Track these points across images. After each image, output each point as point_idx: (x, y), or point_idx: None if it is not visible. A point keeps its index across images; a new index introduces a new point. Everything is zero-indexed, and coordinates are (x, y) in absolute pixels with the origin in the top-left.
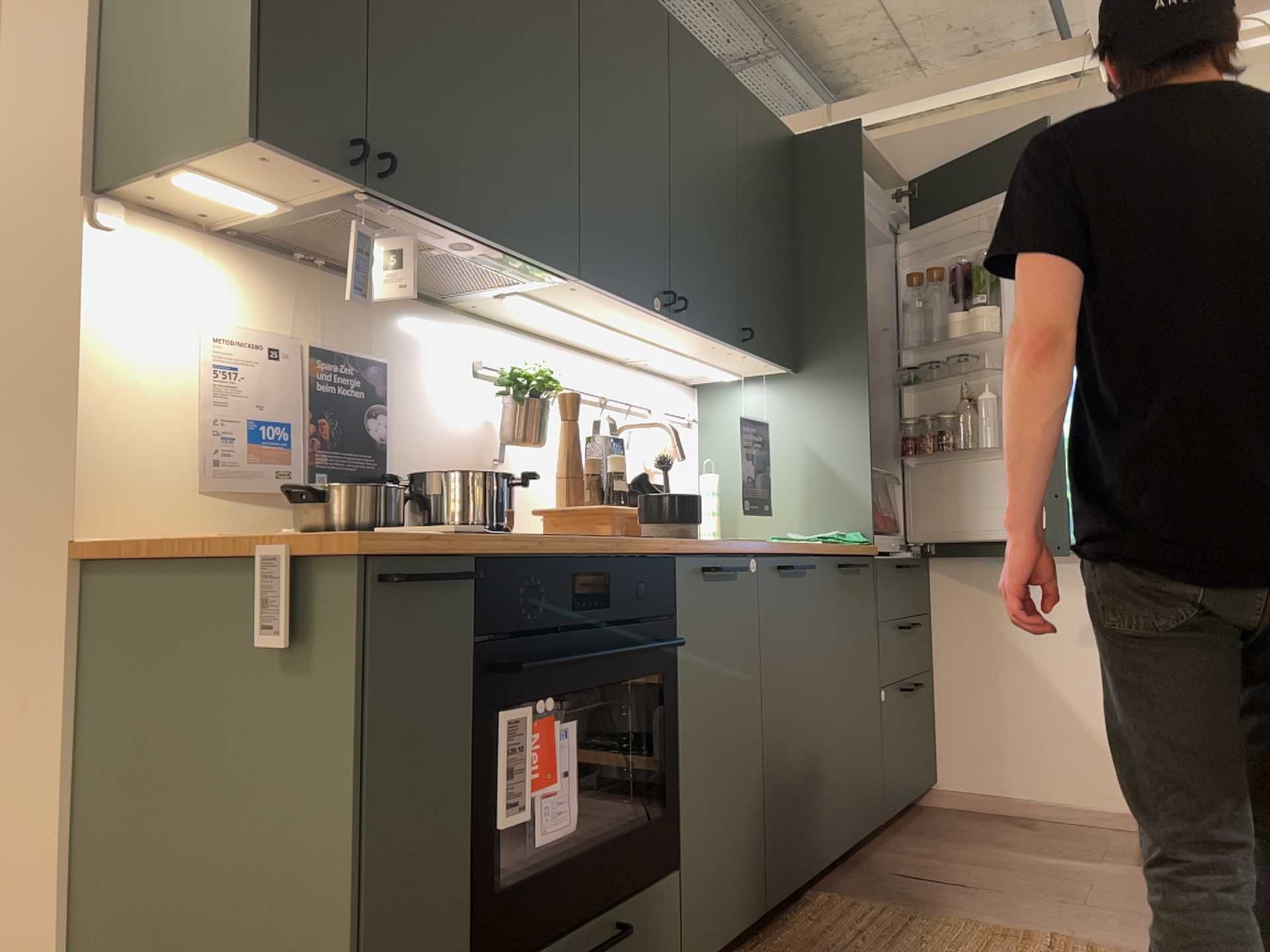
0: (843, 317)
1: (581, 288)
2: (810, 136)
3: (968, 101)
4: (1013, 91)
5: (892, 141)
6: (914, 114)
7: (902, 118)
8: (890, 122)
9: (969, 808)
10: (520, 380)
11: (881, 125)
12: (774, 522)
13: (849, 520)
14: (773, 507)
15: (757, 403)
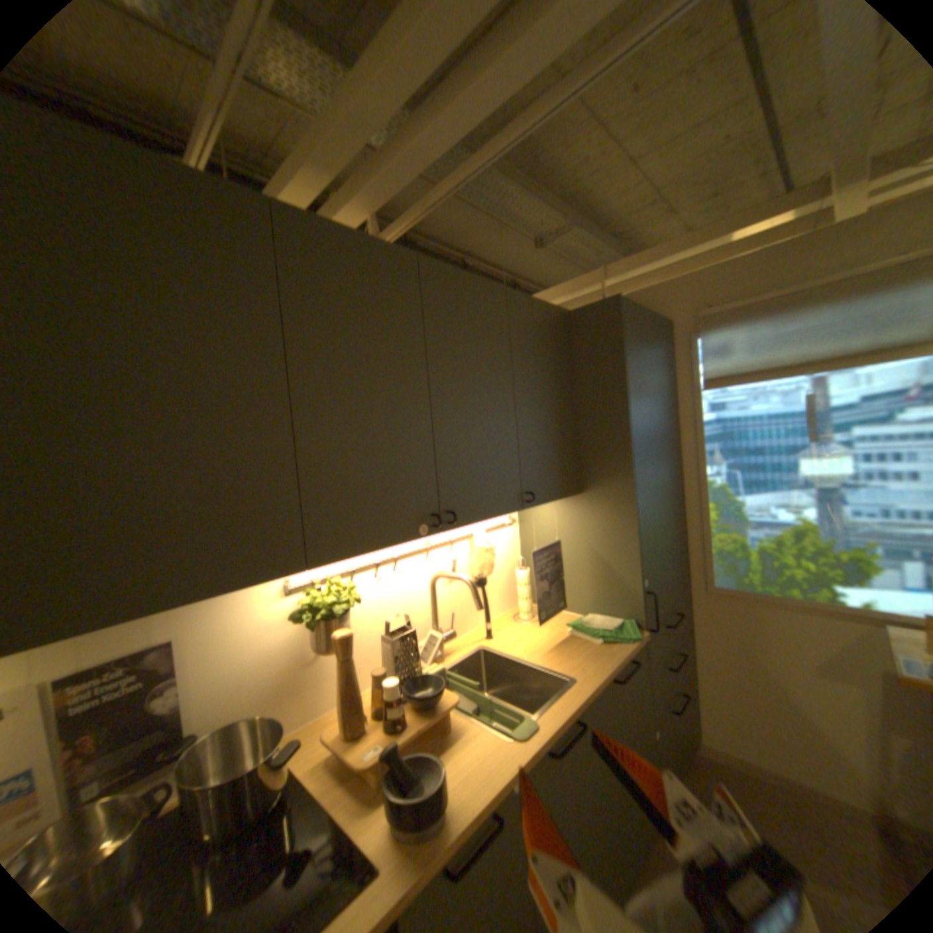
0: (613, 454)
1: (328, 558)
2: (580, 309)
3: (714, 247)
4: (754, 234)
5: (653, 288)
6: (670, 263)
7: (660, 267)
8: (651, 271)
9: (726, 766)
10: (307, 617)
11: (644, 274)
12: (571, 597)
13: (625, 608)
14: (570, 586)
15: (554, 511)
